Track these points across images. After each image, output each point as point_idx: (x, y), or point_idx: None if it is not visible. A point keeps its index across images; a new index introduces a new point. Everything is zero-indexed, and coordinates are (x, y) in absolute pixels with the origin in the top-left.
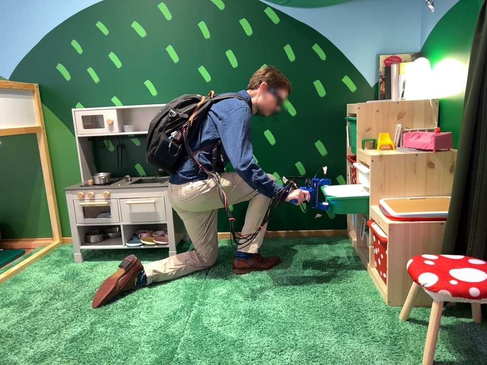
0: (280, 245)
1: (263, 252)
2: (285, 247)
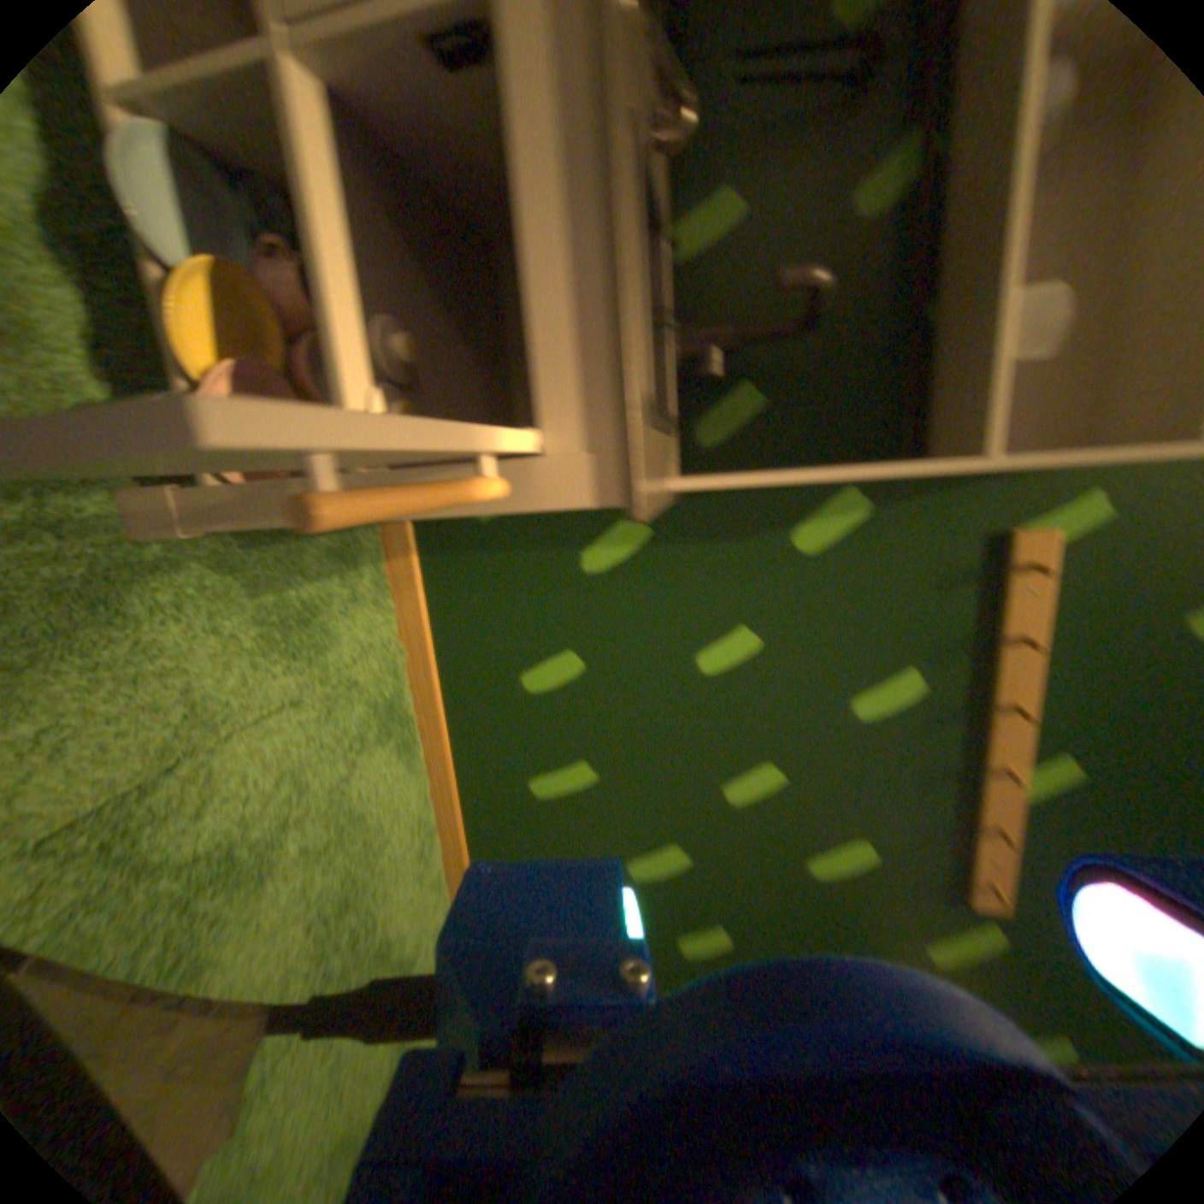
0: (401, 910)
1: (345, 904)
2: (391, 945)
